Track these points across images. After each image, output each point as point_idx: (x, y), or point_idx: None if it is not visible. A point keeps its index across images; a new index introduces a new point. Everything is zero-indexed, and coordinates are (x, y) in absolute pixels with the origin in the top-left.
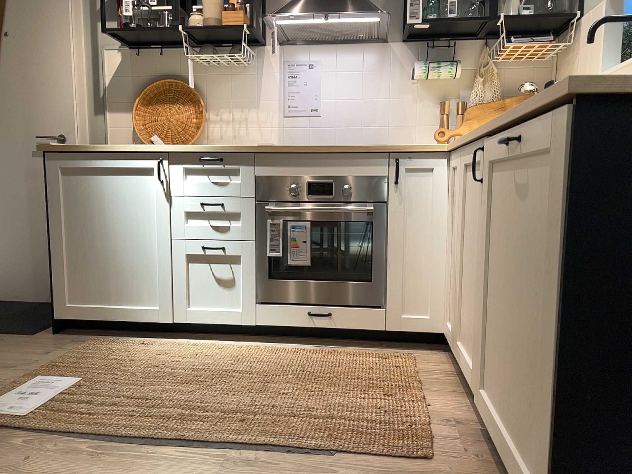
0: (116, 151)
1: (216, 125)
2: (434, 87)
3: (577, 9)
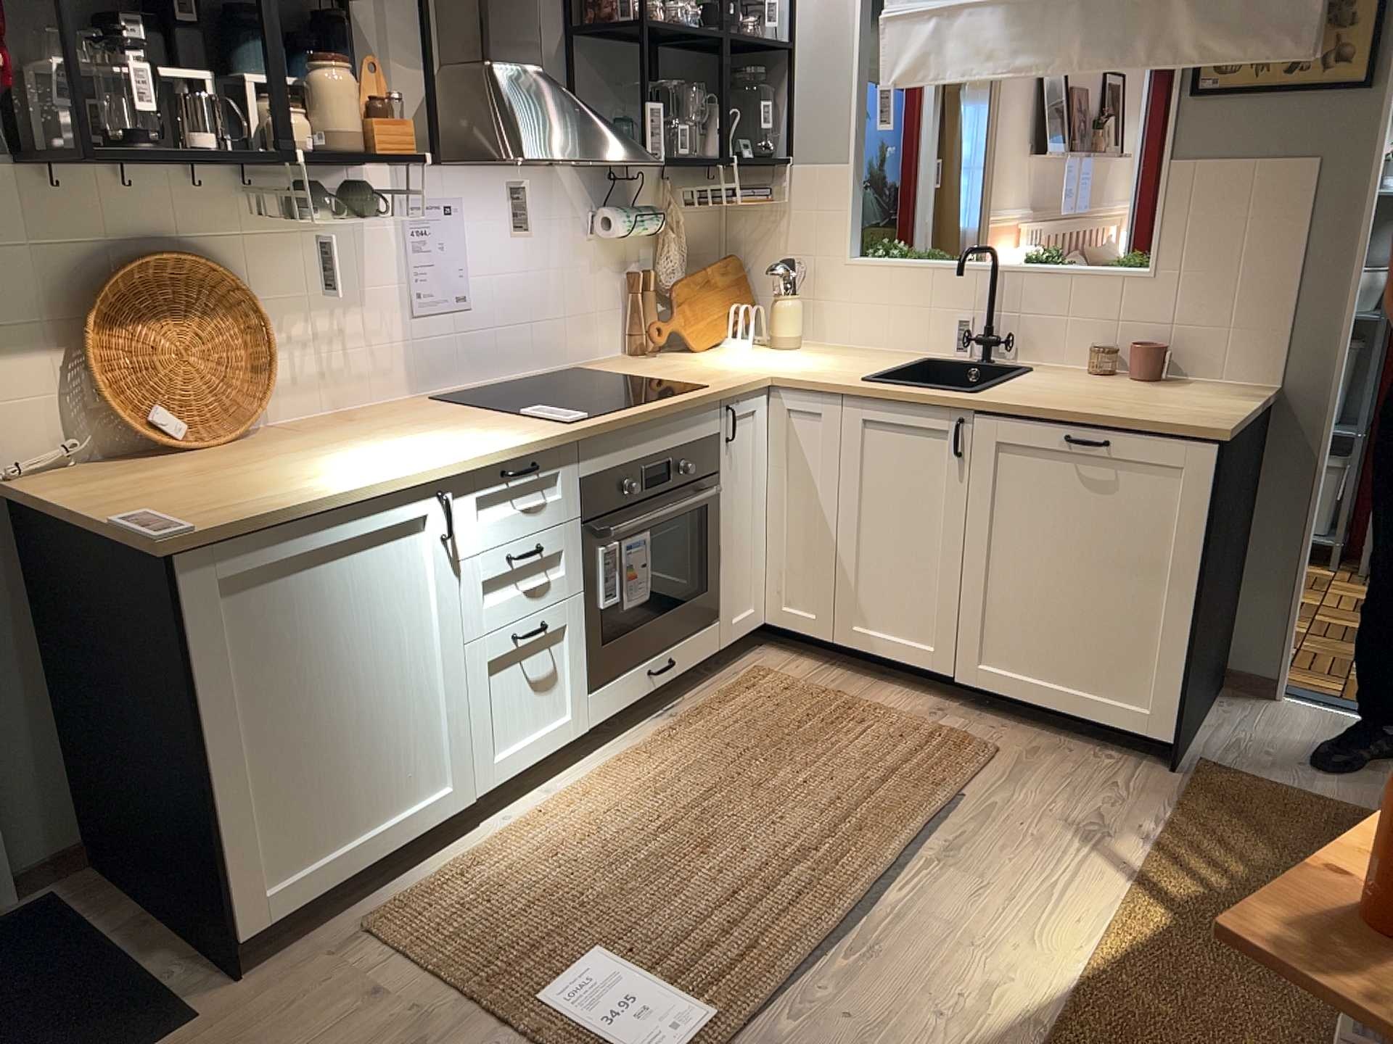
0: (355, 501)
1: (284, 354)
2: (615, 243)
3: (783, 147)
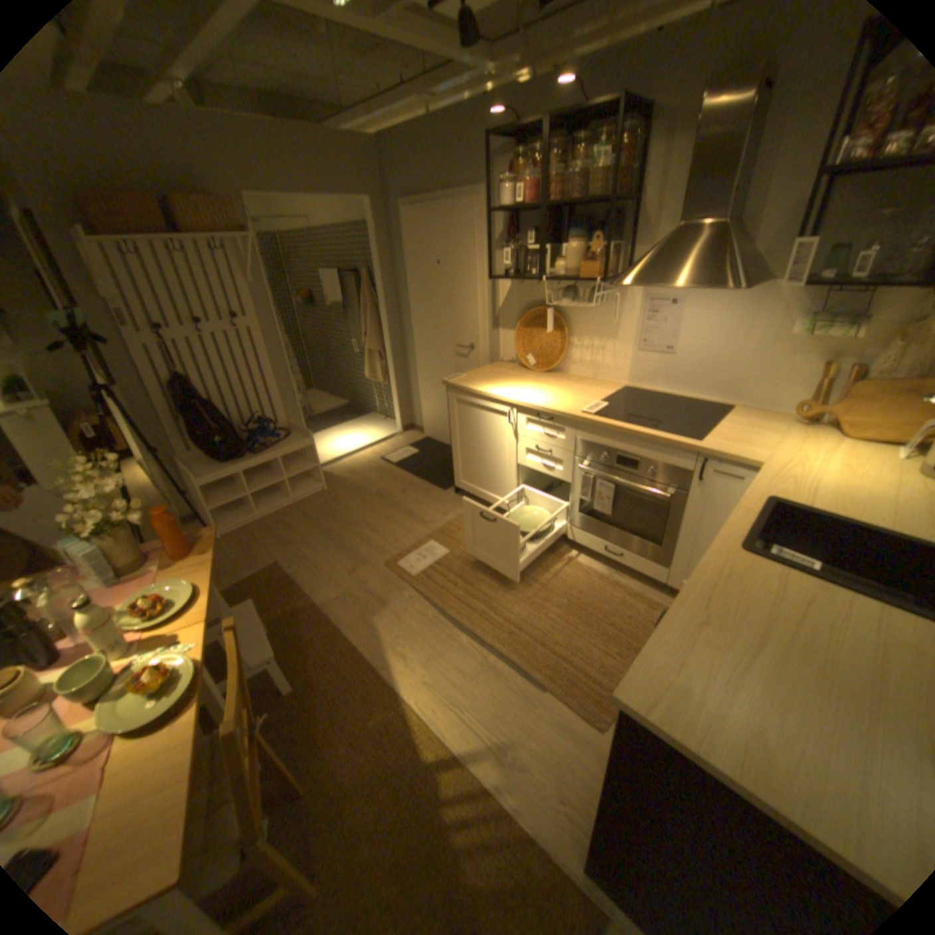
0: (484, 396)
1: (578, 349)
2: (829, 338)
3: None
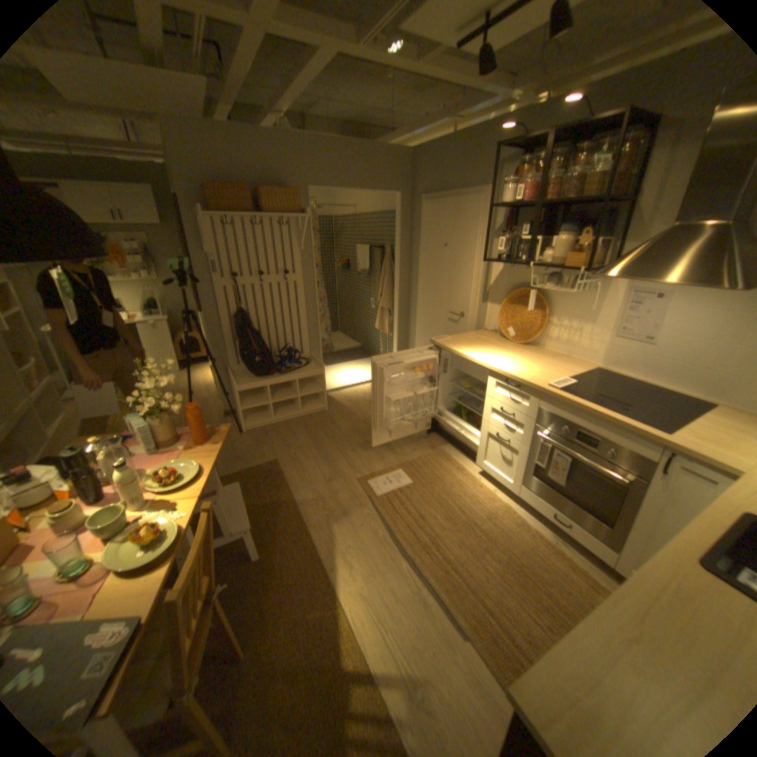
0: (463, 357)
1: (557, 328)
2: None
3: None
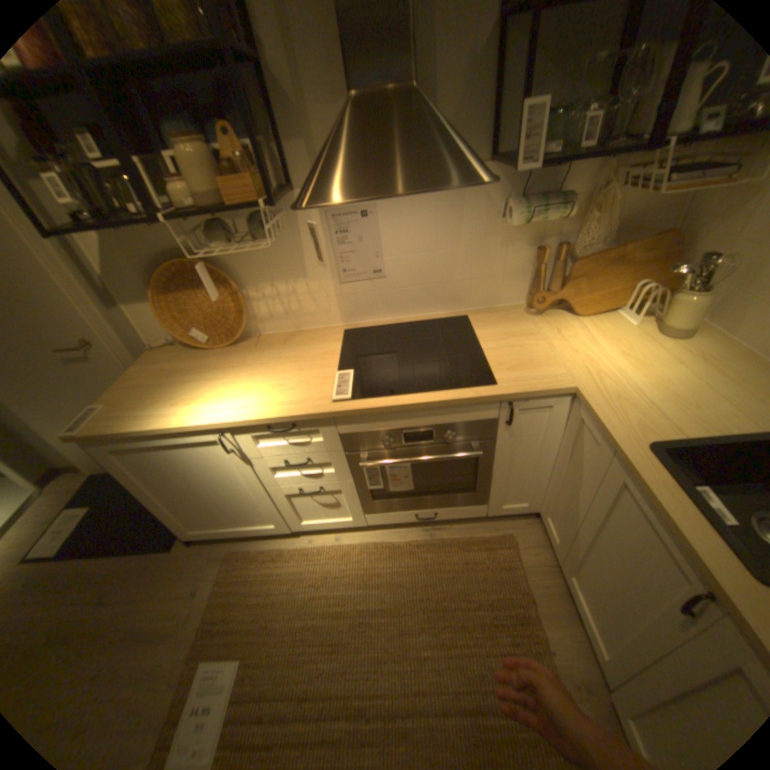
0: (163, 432)
1: (262, 302)
2: (532, 223)
3: None
